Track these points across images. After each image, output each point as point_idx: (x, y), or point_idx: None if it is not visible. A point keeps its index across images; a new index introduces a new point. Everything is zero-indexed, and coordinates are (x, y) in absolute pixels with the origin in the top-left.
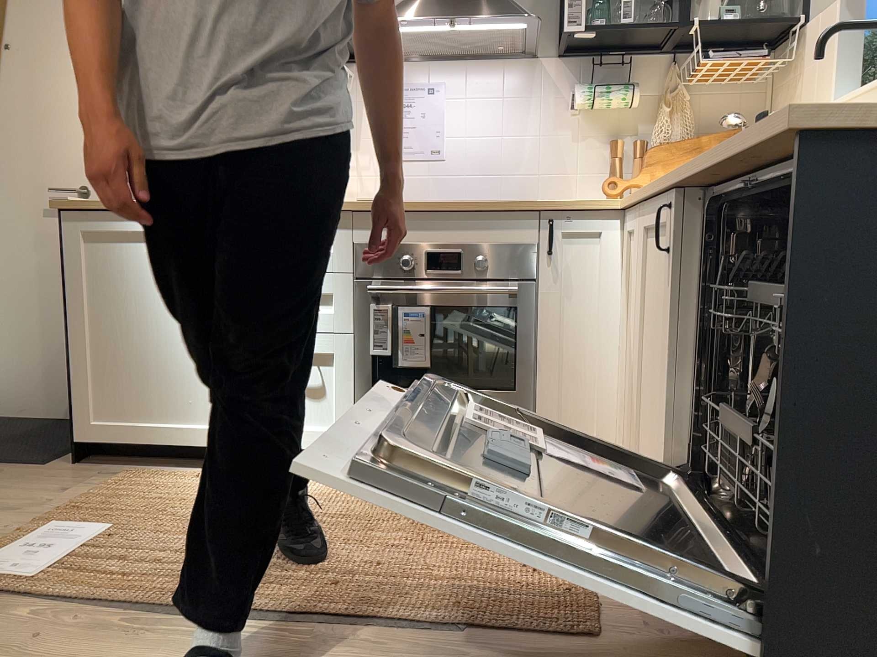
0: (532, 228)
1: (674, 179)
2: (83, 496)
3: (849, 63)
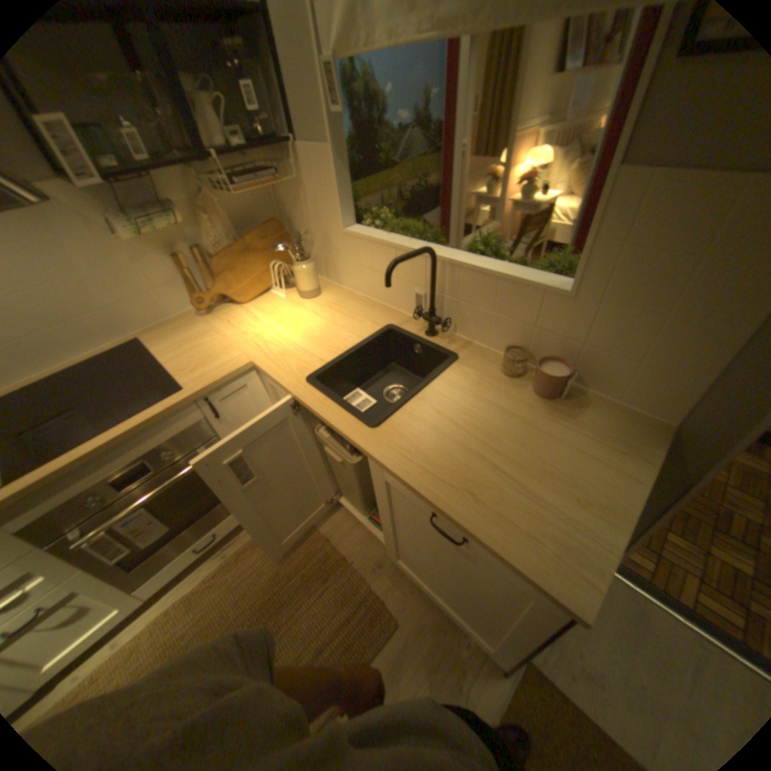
0: (189, 413)
1: (356, 443)
2: None
3: (345, 198)
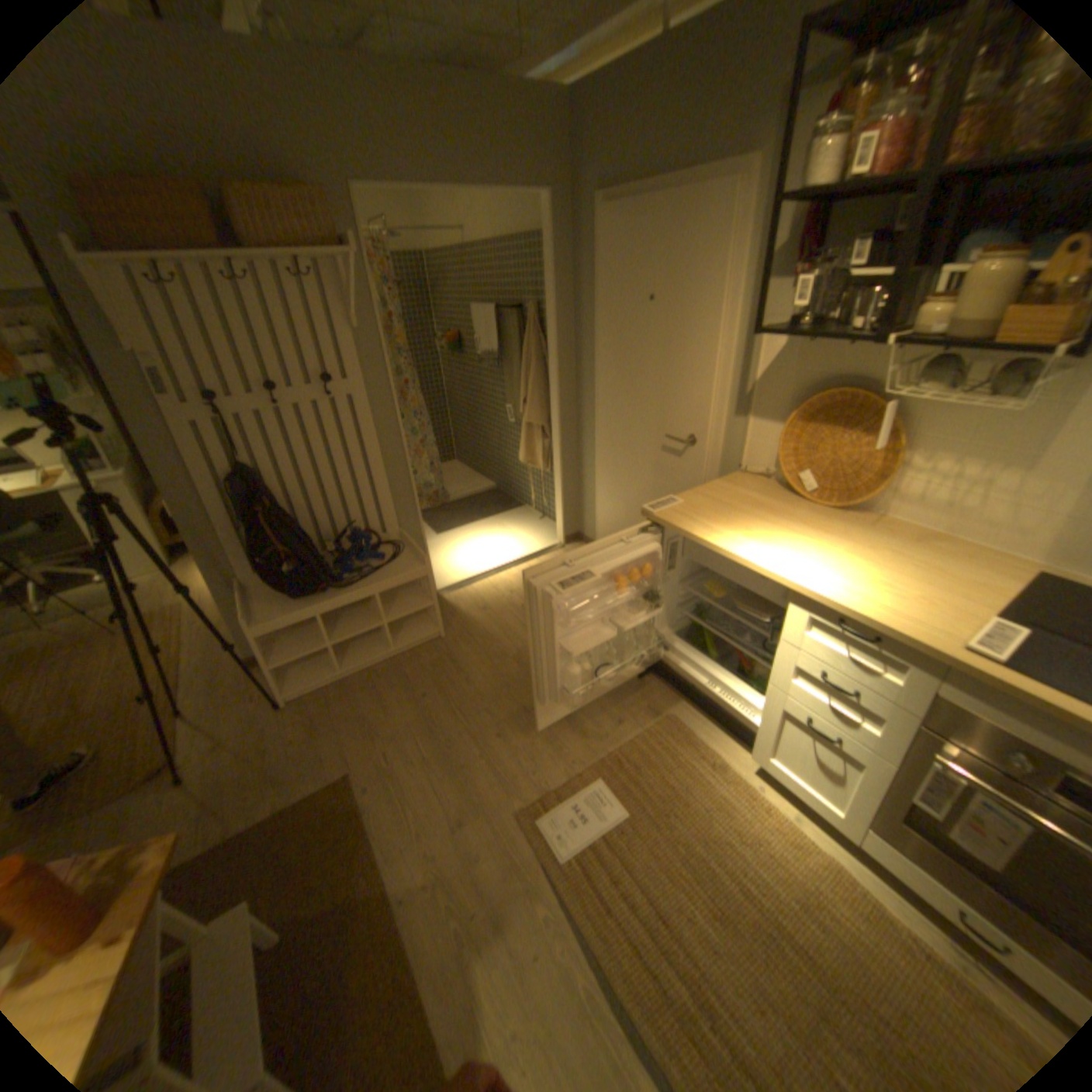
0: None
1: None
2: (627, 741)
3: None
